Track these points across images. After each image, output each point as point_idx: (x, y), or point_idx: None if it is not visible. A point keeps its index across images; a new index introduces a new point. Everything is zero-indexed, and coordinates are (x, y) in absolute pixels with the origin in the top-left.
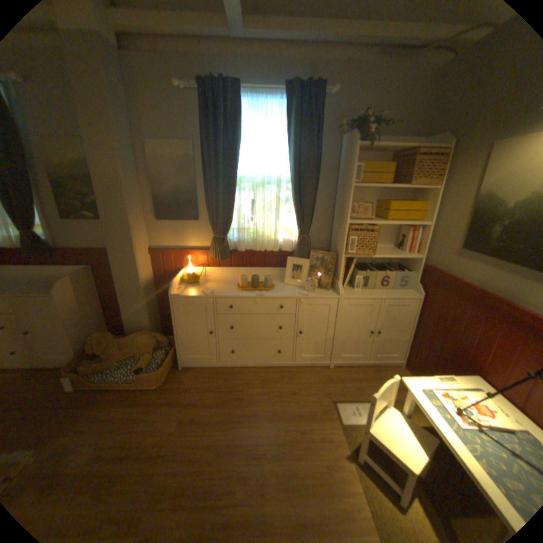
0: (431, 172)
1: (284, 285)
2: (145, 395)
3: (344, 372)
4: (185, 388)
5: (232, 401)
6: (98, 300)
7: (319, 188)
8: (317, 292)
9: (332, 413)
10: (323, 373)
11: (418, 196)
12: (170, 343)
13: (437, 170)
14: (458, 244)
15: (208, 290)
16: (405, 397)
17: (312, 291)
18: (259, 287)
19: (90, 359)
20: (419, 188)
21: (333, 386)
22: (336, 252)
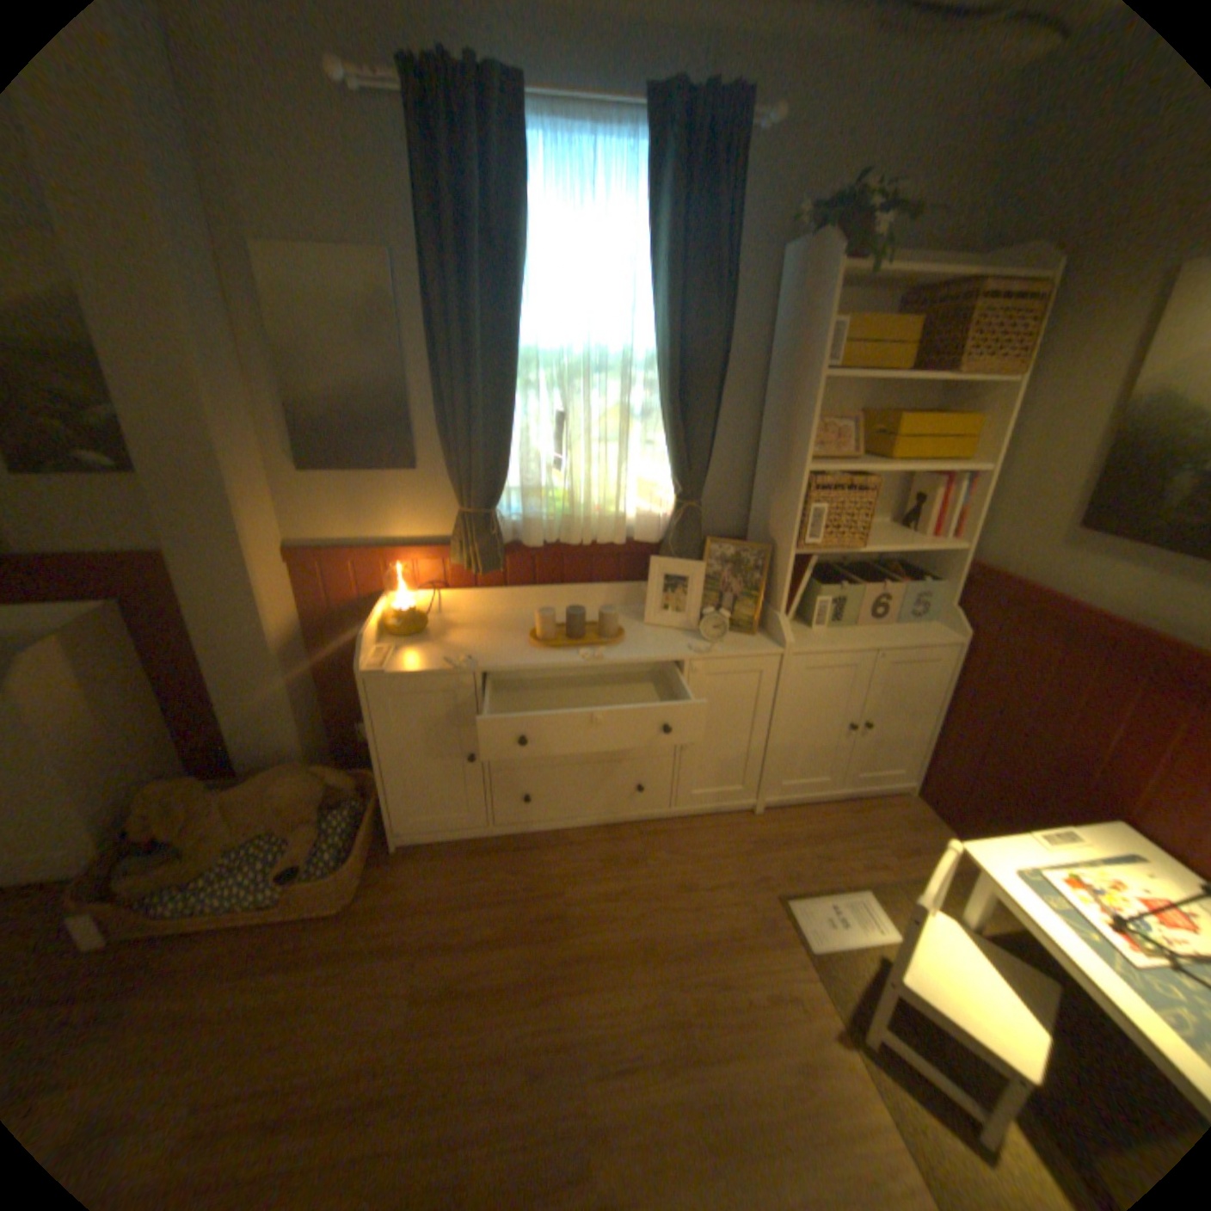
0: (995, 343)
1: (645, 627)
2: (311, 934)
3: (789, 821)
4: (415, 903)
5: (541, 924)
6: (150, 690)
7: (729, 382)
8: (730, 642)
9: (781, 928)
10: (742, 828)
11: (955, 402)
12: (360, 789)
13: (1014, 337)
14: (1067, 518)
15: (459, 653)
16: (933, 870)
17: (719, 640)
18: (586, 638)
19: (145, 850)
20: (963, 381)
21: (772, 858)
22: (768, 542)
